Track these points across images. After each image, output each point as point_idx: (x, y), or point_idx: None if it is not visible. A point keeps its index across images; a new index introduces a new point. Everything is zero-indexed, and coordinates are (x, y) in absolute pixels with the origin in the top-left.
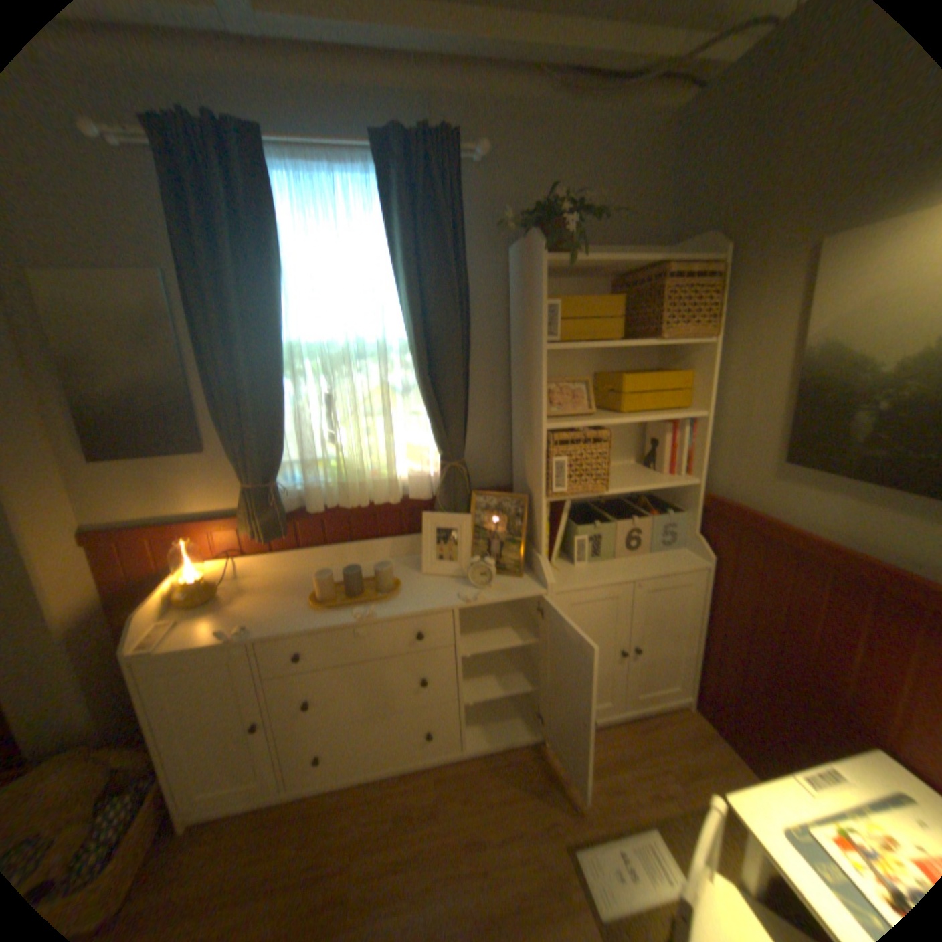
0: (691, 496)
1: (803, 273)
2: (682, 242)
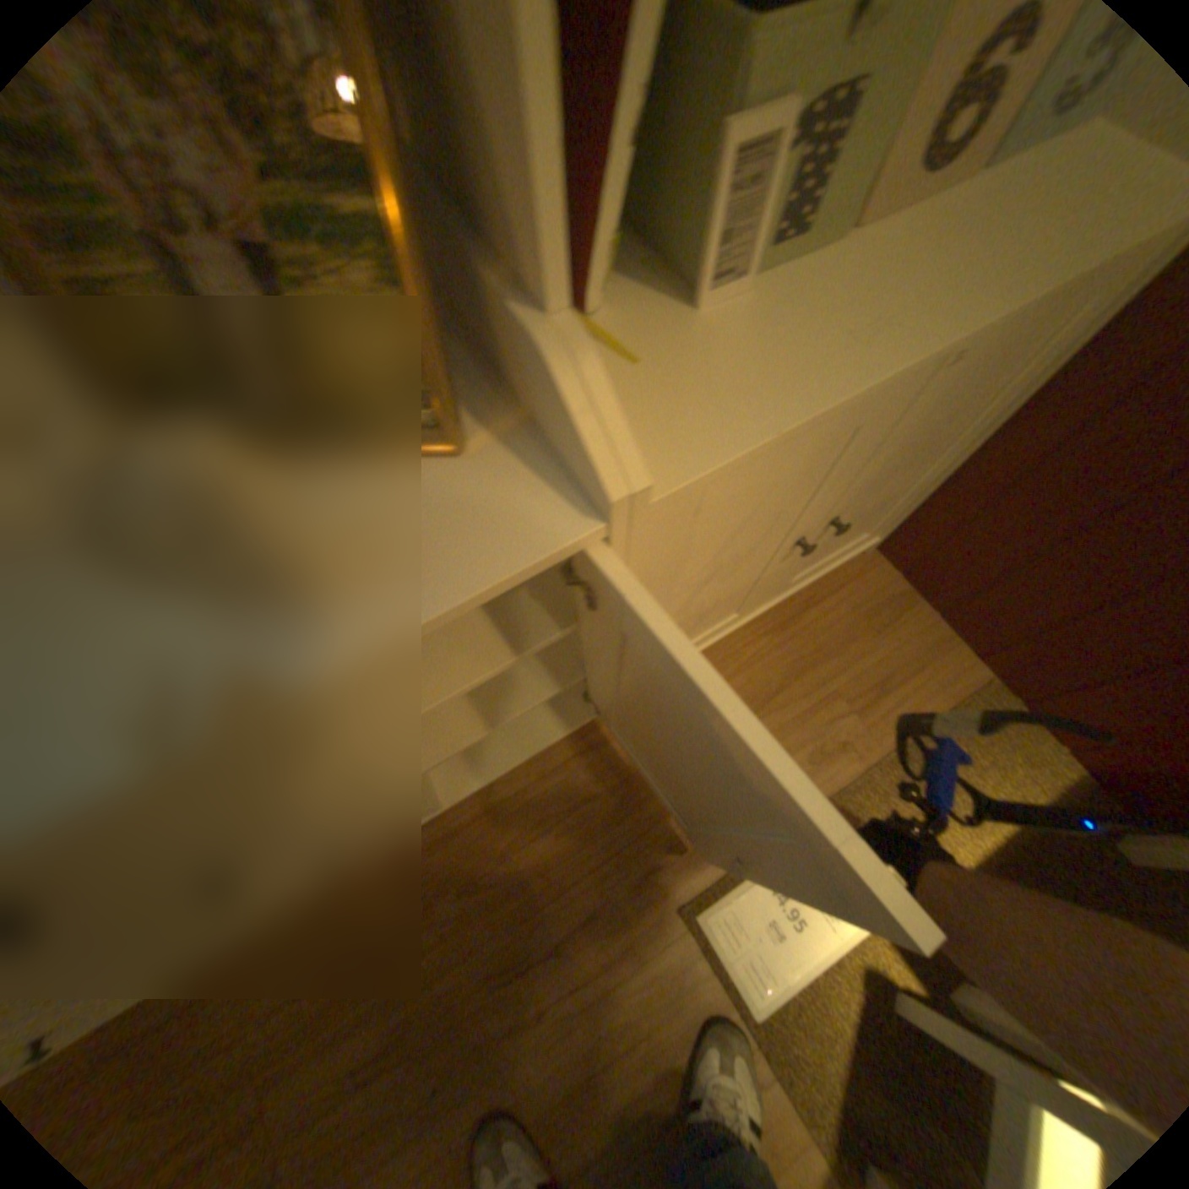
0: None
1: None
2: None
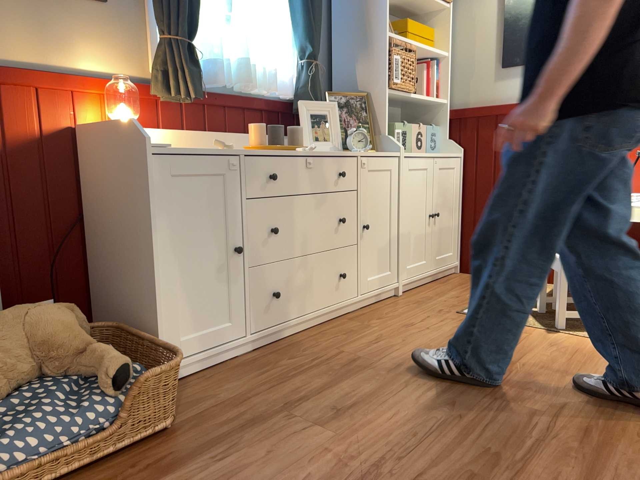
0: (440, 115)
1: None
2: None
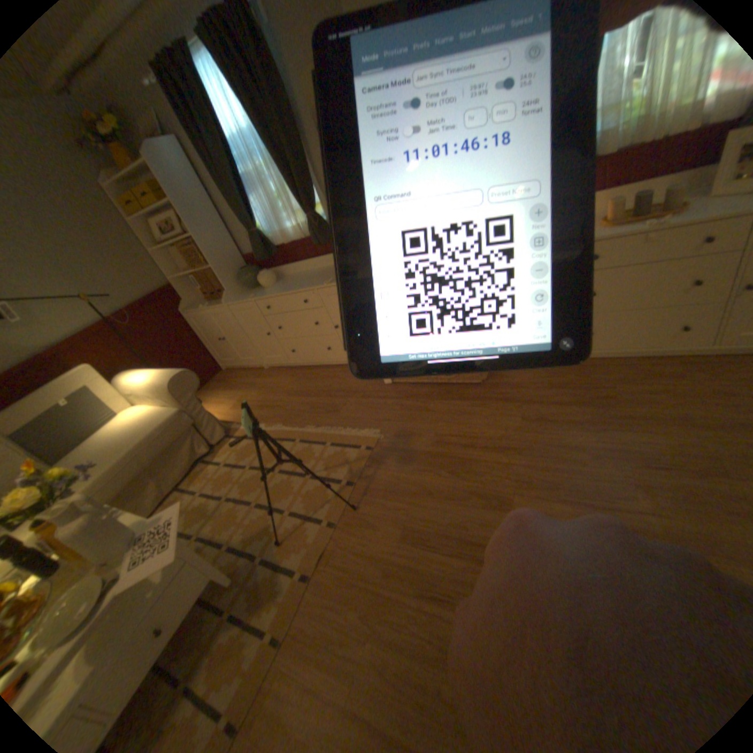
0: None
1: None
2: None
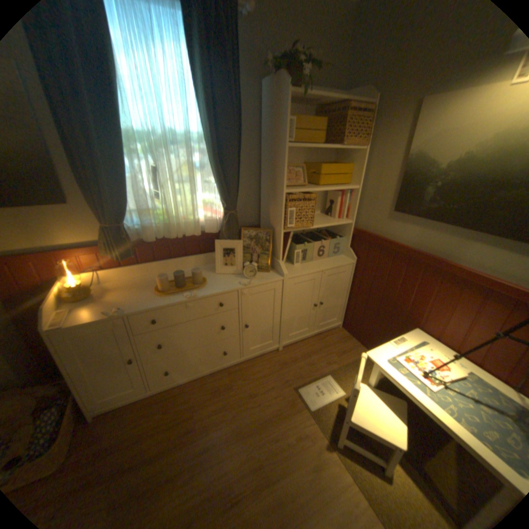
0: (347, 229)
1: (411, 115)
2: (351, 89)
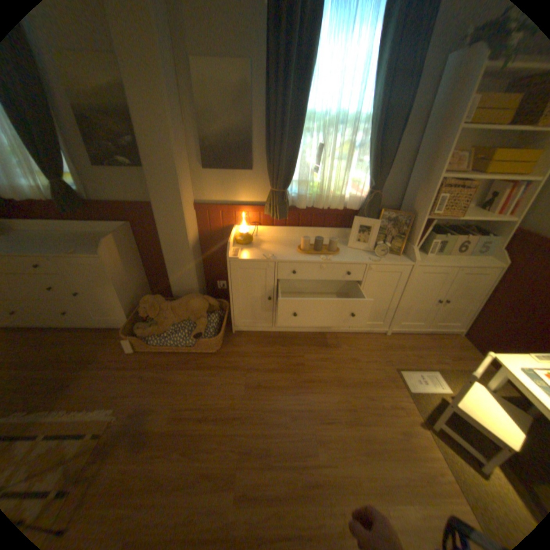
0: (507, 228)
1: None
2: None
